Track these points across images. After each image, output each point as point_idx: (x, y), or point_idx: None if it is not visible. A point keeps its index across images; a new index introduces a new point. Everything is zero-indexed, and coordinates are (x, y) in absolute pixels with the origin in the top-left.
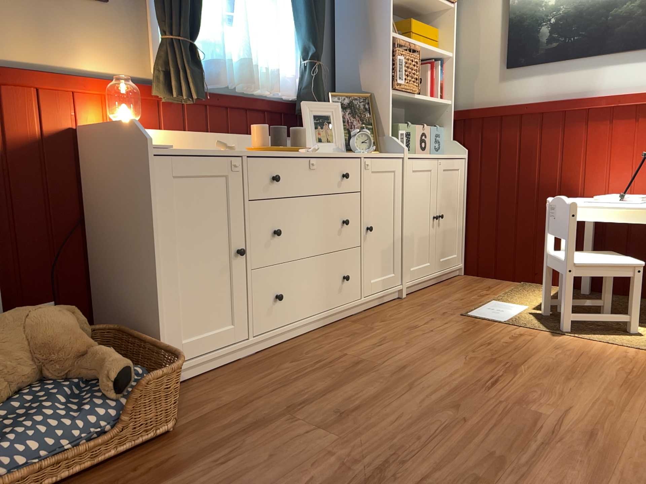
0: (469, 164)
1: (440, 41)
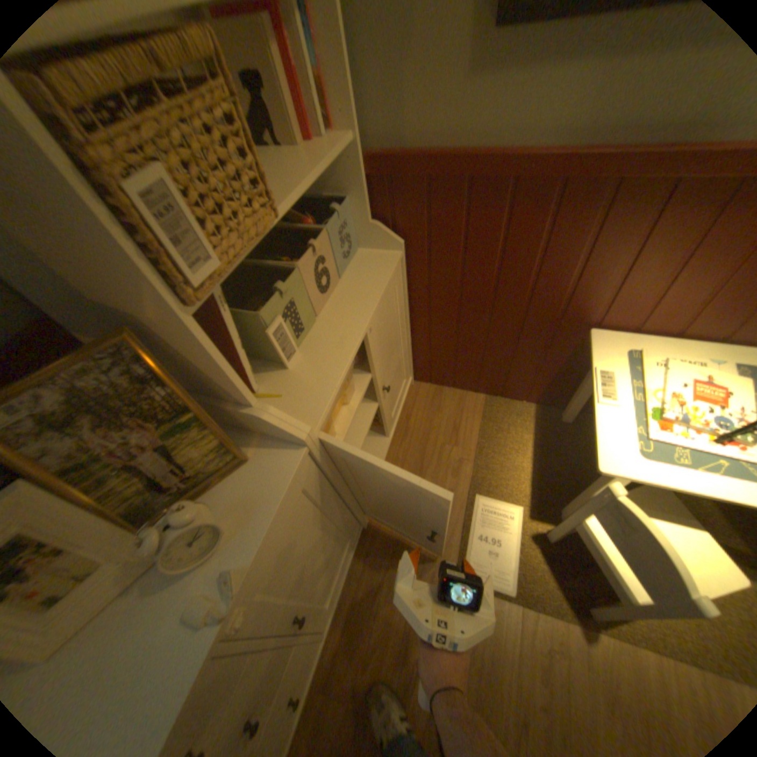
0: (408, 262)
1: None
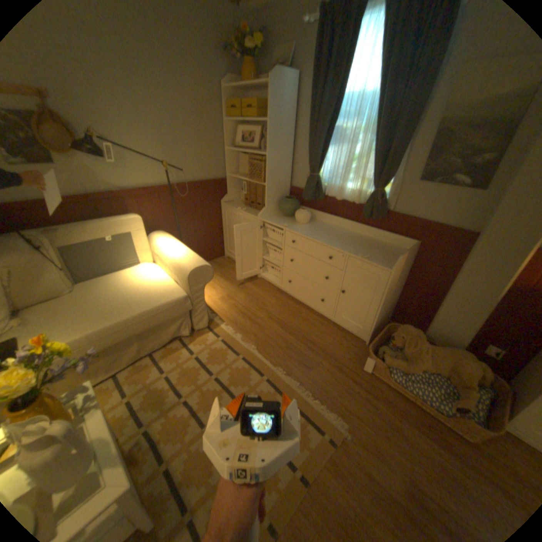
0: None
1: None
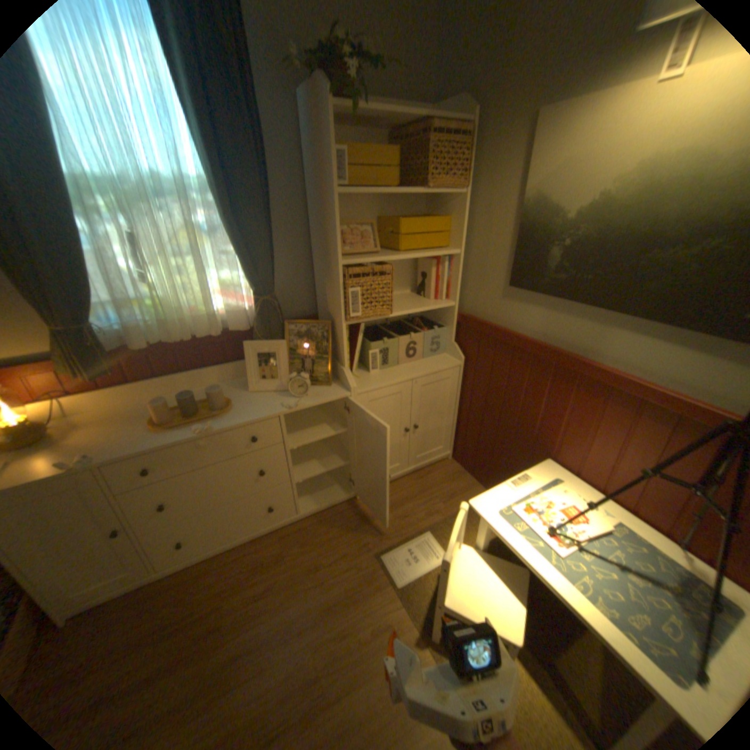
0: (465, 371)
1: (451, 231)
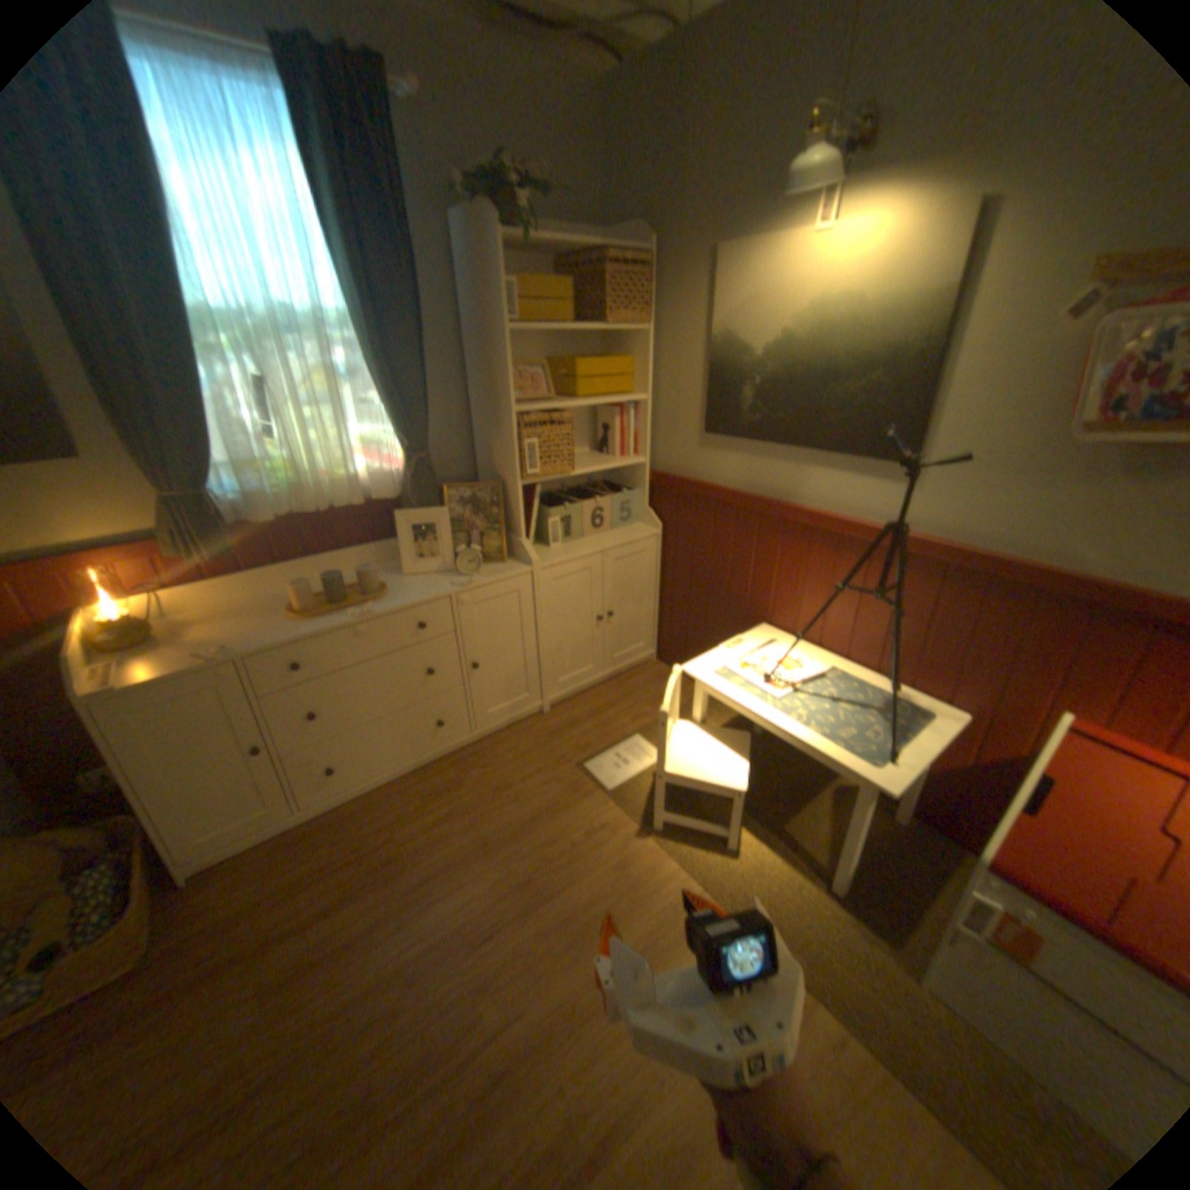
0: (663, 544)
1: (634, 375)
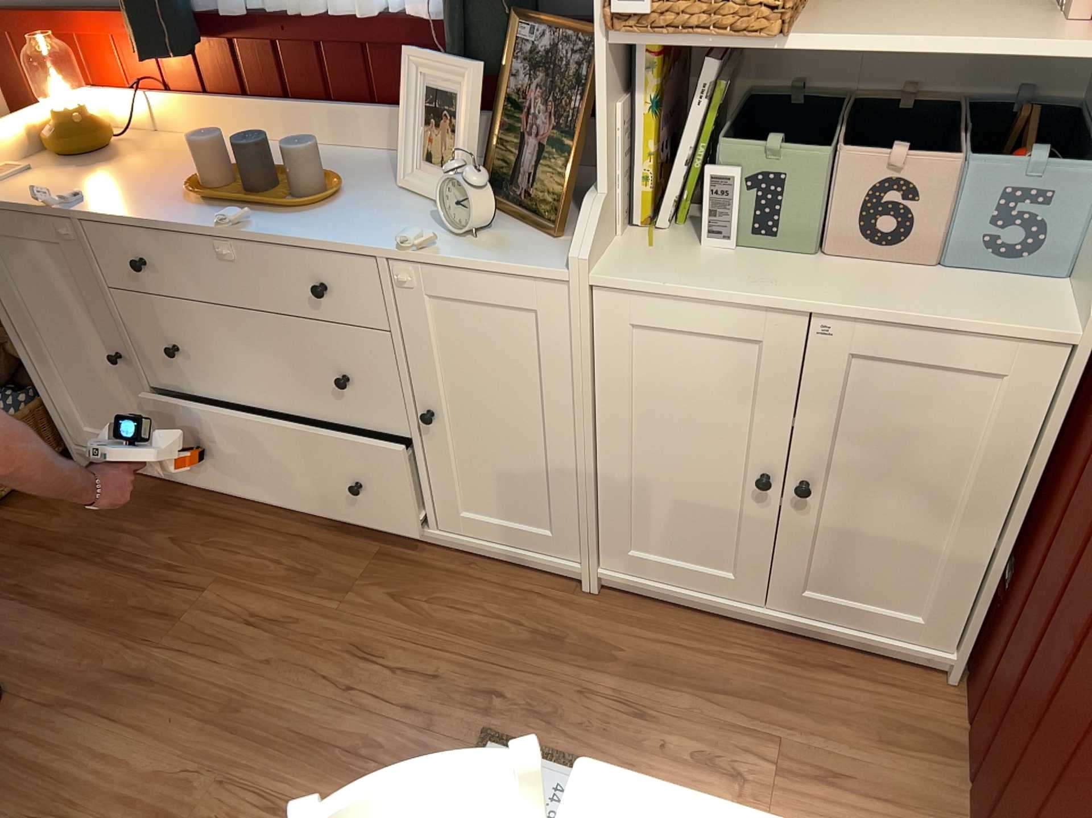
0: (1083, 380)
1: None
